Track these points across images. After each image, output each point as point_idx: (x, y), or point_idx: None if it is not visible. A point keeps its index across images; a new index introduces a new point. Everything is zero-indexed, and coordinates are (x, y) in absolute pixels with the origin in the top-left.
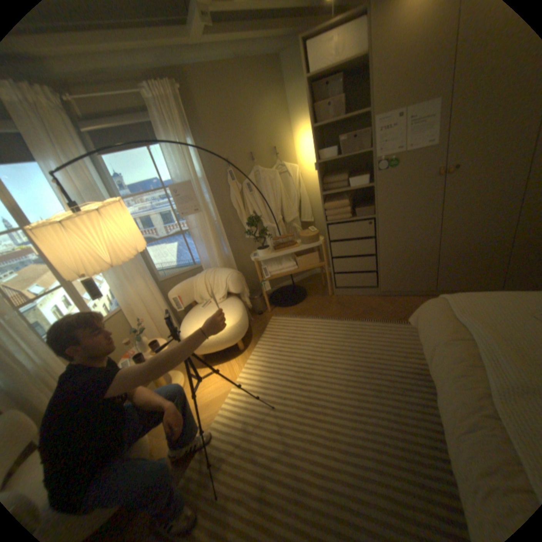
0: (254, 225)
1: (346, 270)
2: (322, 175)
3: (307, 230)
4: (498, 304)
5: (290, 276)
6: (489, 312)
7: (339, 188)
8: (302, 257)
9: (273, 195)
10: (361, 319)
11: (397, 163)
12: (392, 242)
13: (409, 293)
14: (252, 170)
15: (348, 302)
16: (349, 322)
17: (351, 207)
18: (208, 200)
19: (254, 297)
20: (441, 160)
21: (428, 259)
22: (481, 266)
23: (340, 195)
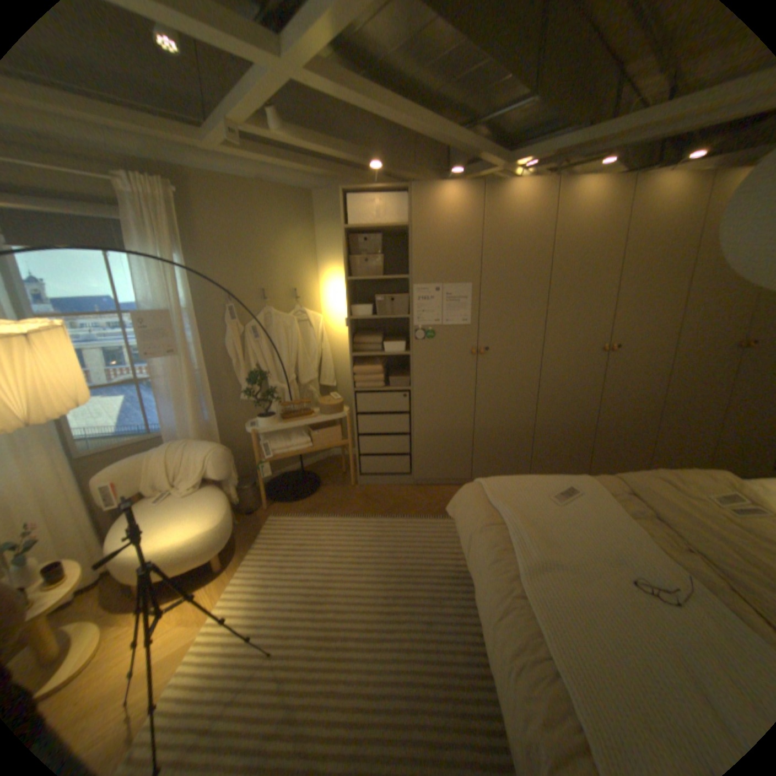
0: (257, 383)
1: (374, 451)
2: (353, 333)
3: (329, 397)
4: (523, 488)
5: (298, 458)
6: (516, 496)
7: (371, 351)
8: (320, 432)
9: (287, 347)
10: (390, 515)
11: (433, 335)
12: (427, 420)
13: (444, 482)
14: (261, 311)
15: (375, 494)
16: (377, 520)
17: (383, 375)
18: (190, 340)
19: (243, 488)
20: (472, 341)
21: (462, 441)
22: (510, 452)
23: (372, 359)
